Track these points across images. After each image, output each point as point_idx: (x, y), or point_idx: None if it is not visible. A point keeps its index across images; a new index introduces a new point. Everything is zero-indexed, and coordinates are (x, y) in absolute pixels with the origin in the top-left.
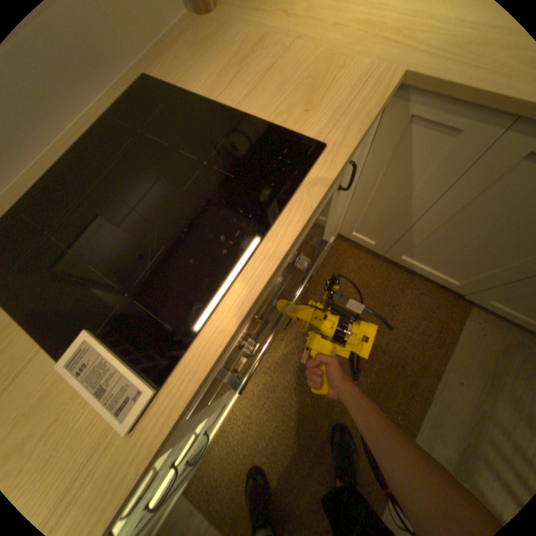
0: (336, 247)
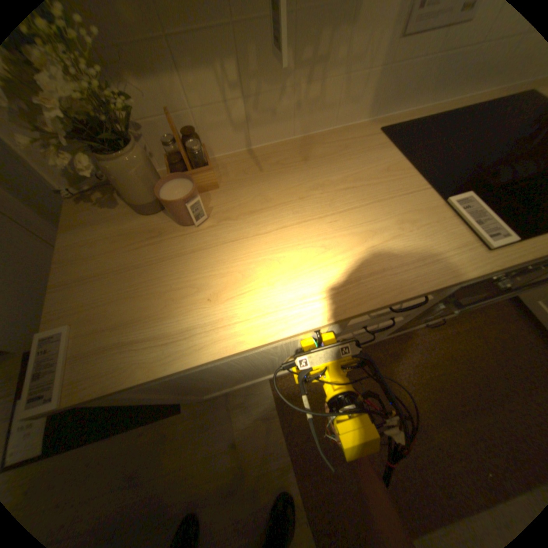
0: (503, 307)
